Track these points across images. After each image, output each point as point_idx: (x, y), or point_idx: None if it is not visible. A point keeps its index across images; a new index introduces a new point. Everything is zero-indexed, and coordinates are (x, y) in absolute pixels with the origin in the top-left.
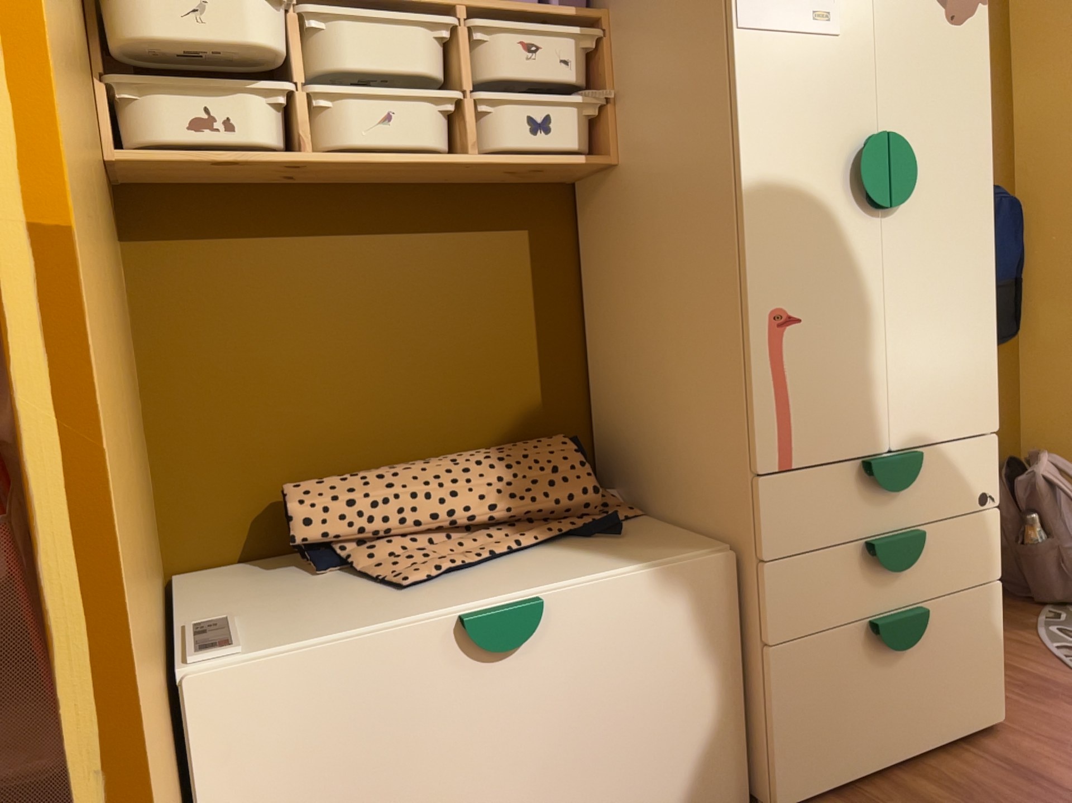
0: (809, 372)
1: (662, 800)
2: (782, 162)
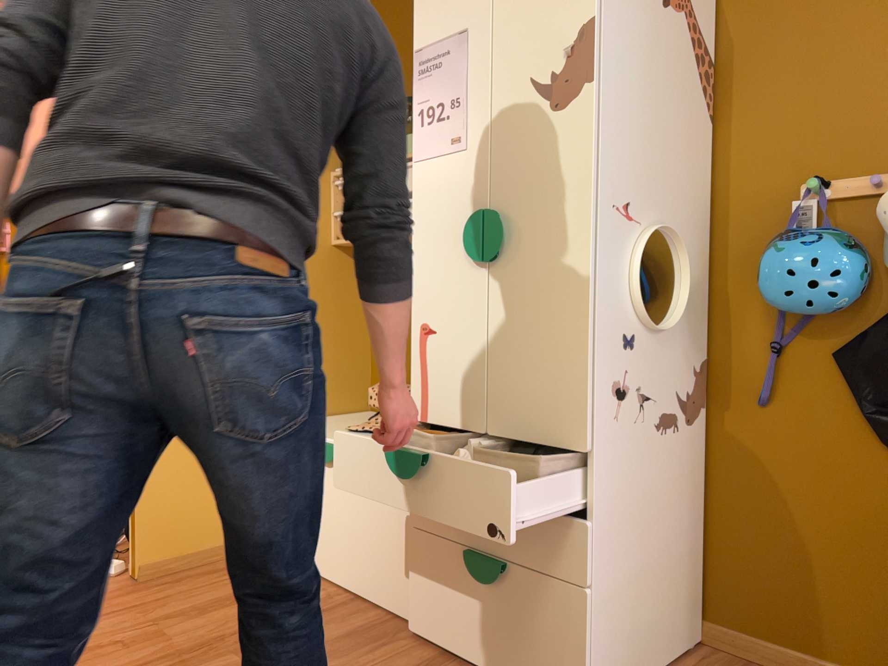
0: (437, 365)
1: (376, 582)
2: (430, 234)
